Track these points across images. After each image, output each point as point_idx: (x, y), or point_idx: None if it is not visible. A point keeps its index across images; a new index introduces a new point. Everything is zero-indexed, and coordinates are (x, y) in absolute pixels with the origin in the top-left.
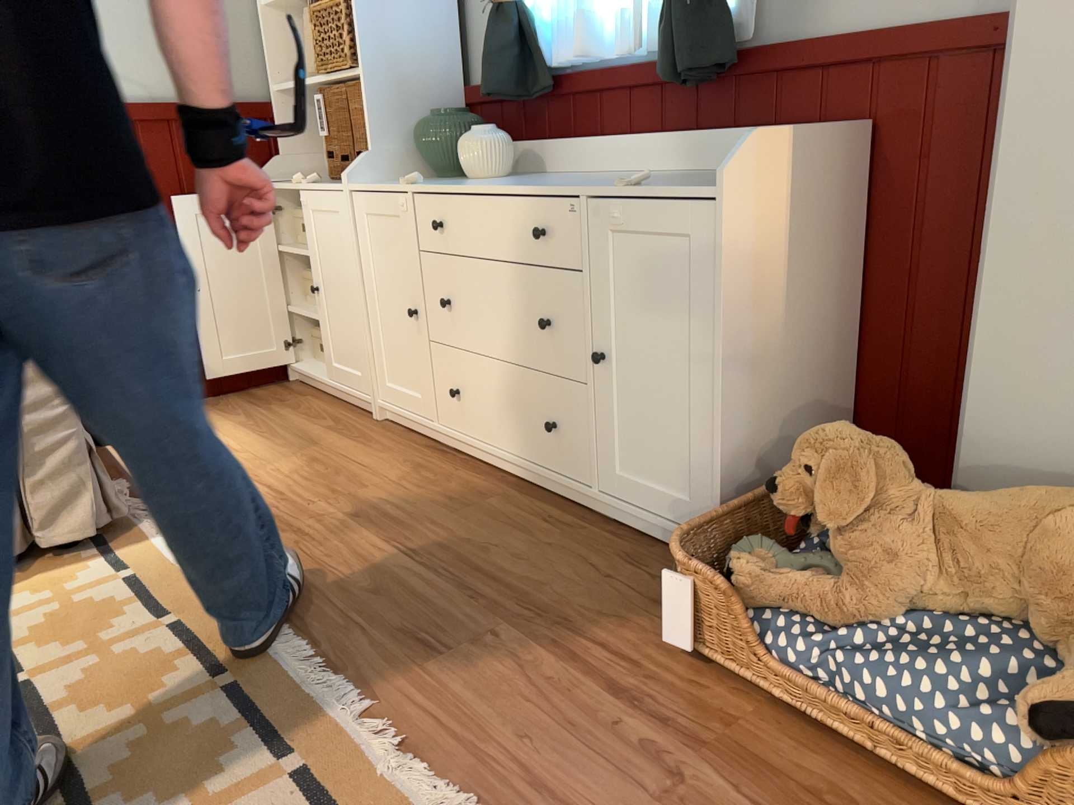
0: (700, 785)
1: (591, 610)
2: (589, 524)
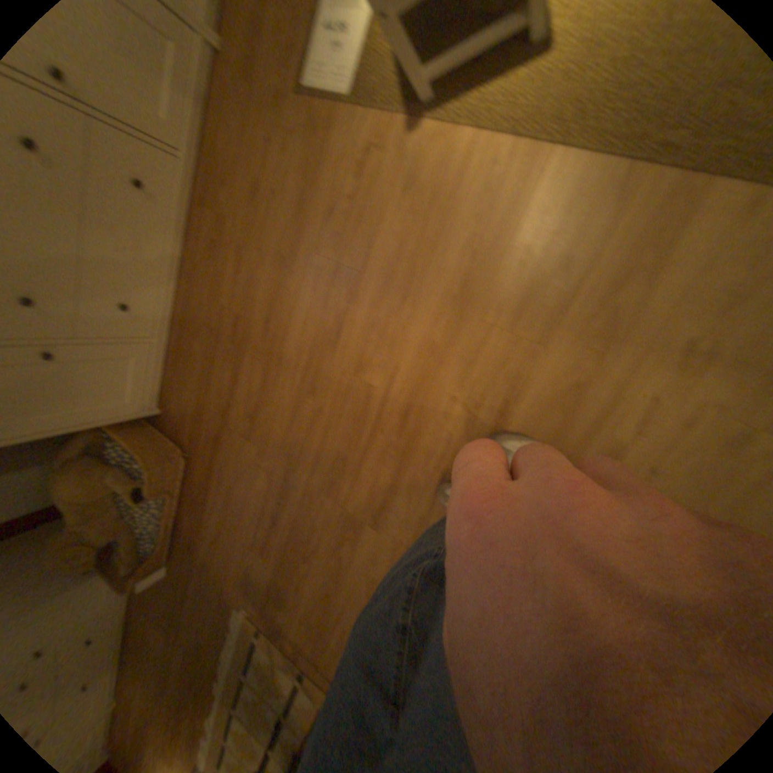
0: (198, 559)
1: (161, 595)
2: (129, 599)
